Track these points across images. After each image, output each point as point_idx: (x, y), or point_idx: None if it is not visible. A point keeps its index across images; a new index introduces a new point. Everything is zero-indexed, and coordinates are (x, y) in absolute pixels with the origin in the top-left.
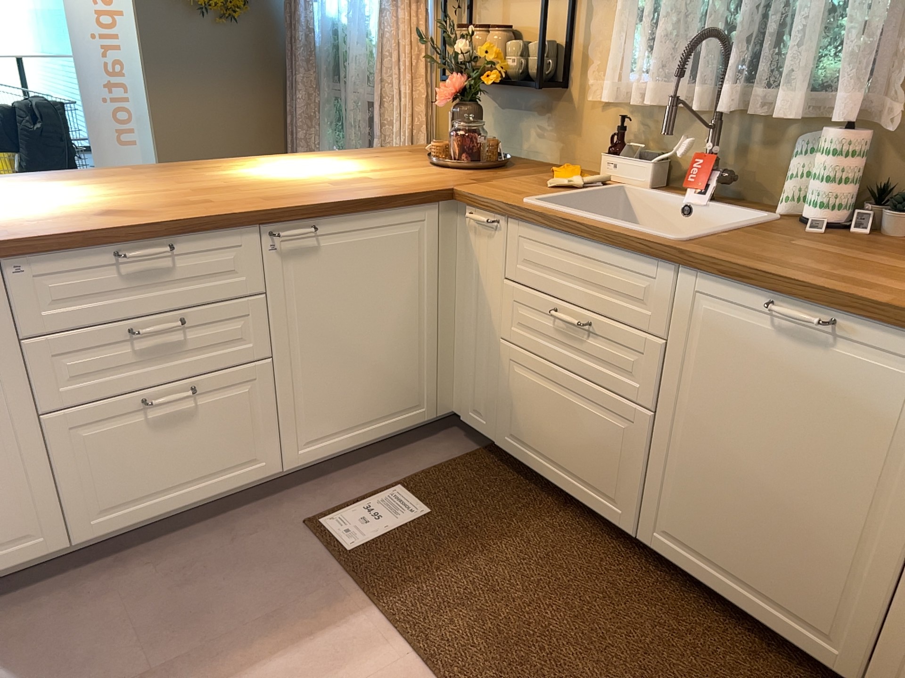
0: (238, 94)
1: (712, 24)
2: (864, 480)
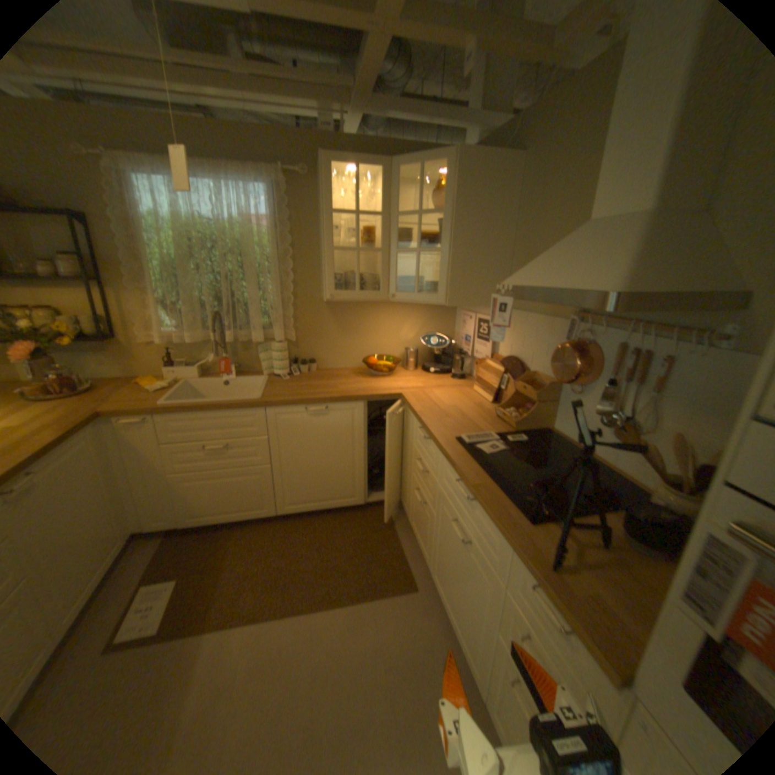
0: None
1: (210, 306)
2: (348, 446)
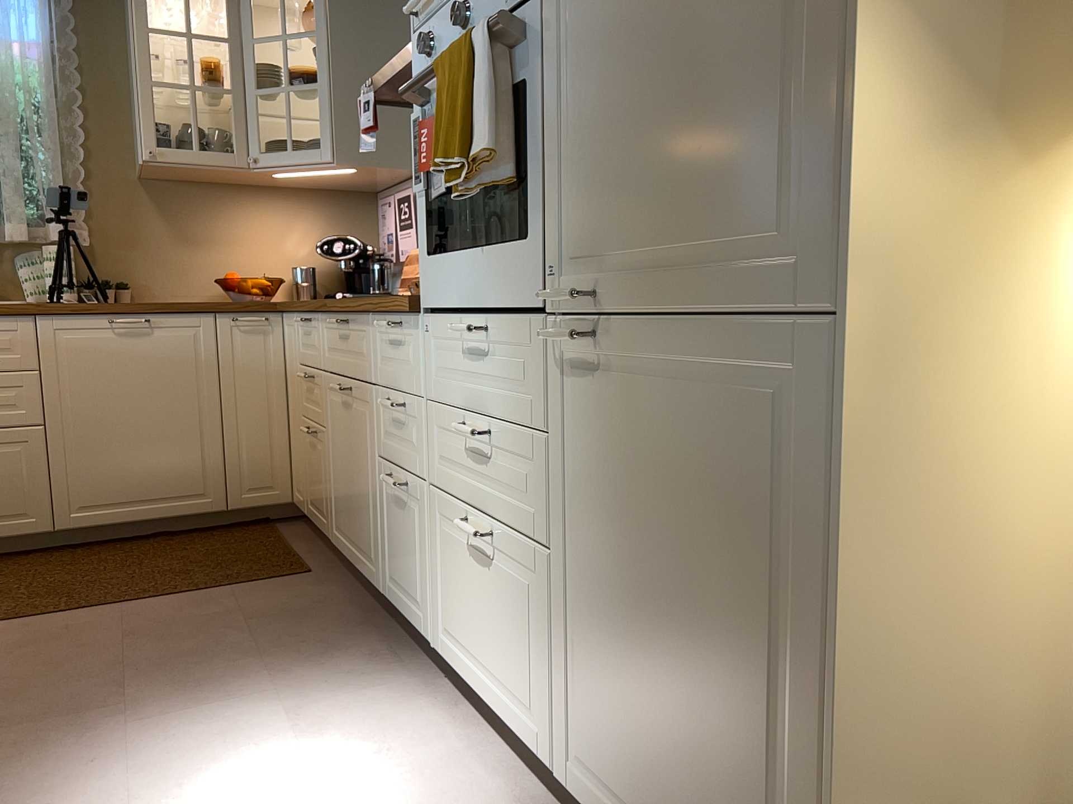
0: None
1: None
2: (190, 394)
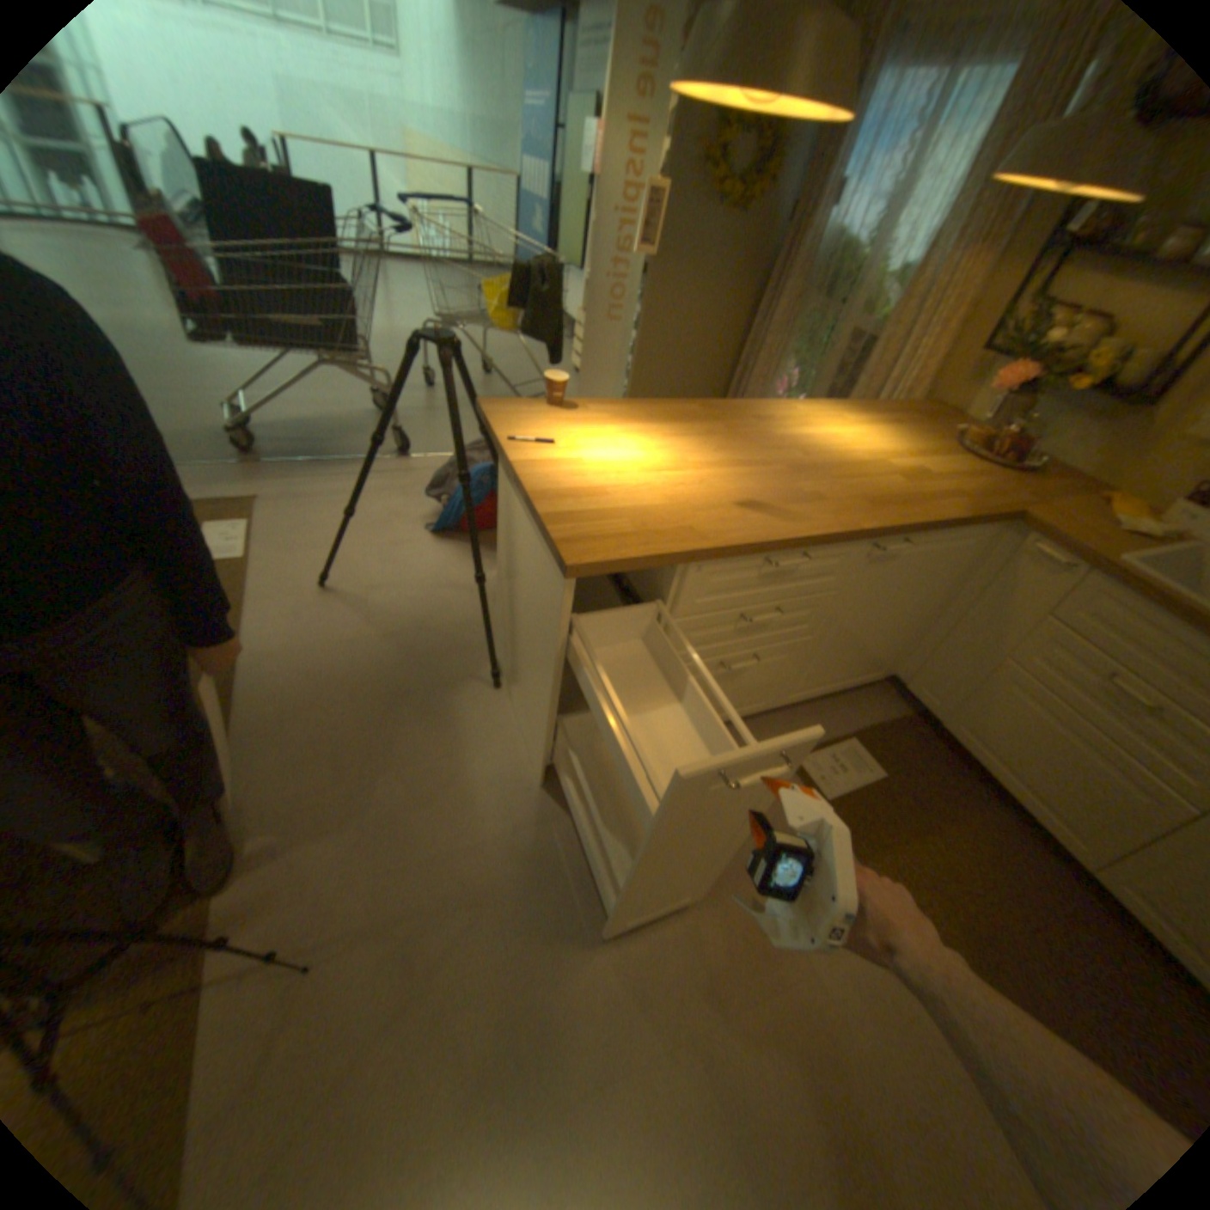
0: (720, 285)
1: None
2: None
